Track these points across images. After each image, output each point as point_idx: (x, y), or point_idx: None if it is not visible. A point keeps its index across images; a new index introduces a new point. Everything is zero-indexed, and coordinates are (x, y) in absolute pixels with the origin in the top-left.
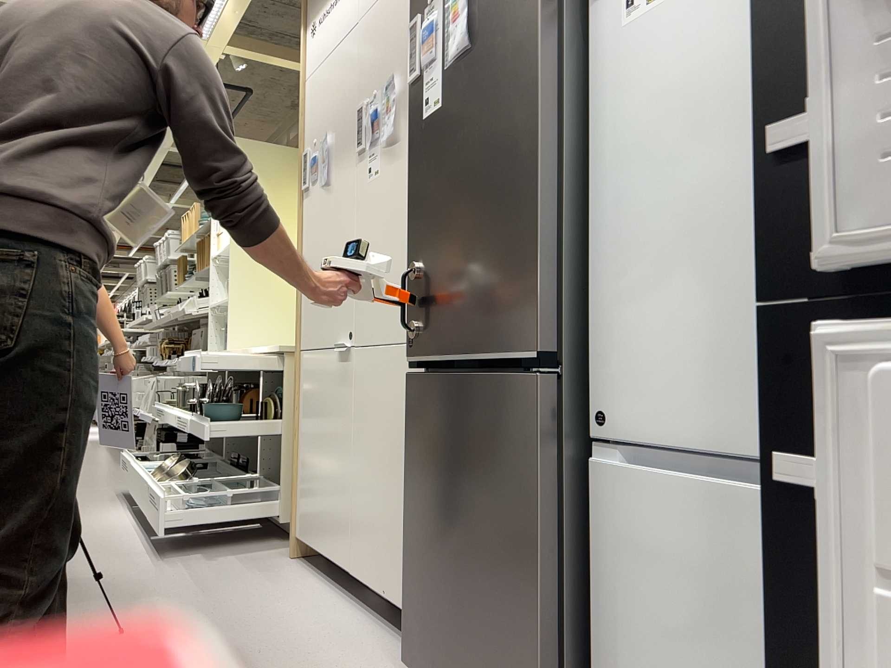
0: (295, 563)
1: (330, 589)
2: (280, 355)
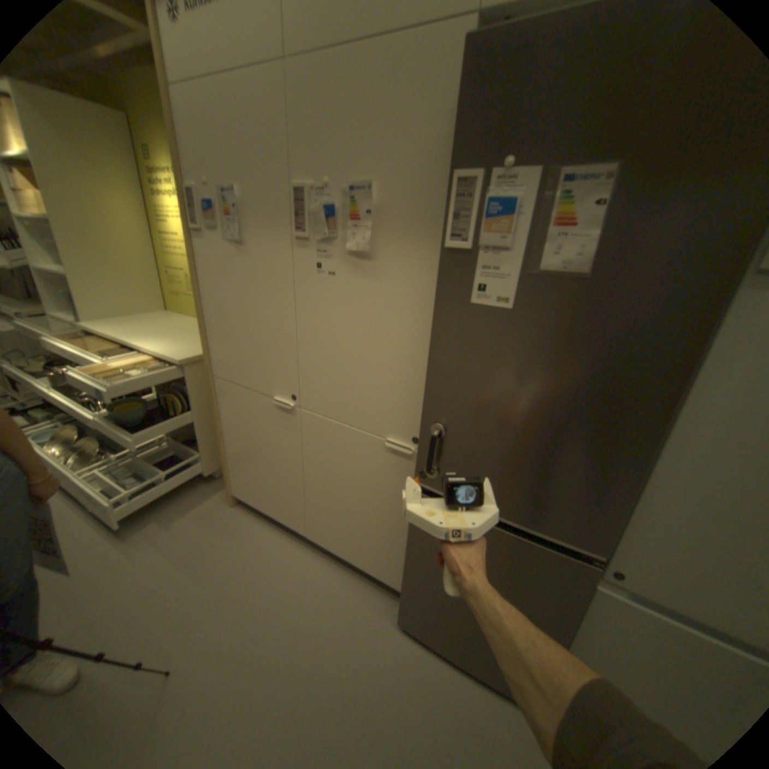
0: (238, 511)
1: (284, 538)
2: (177, 360)
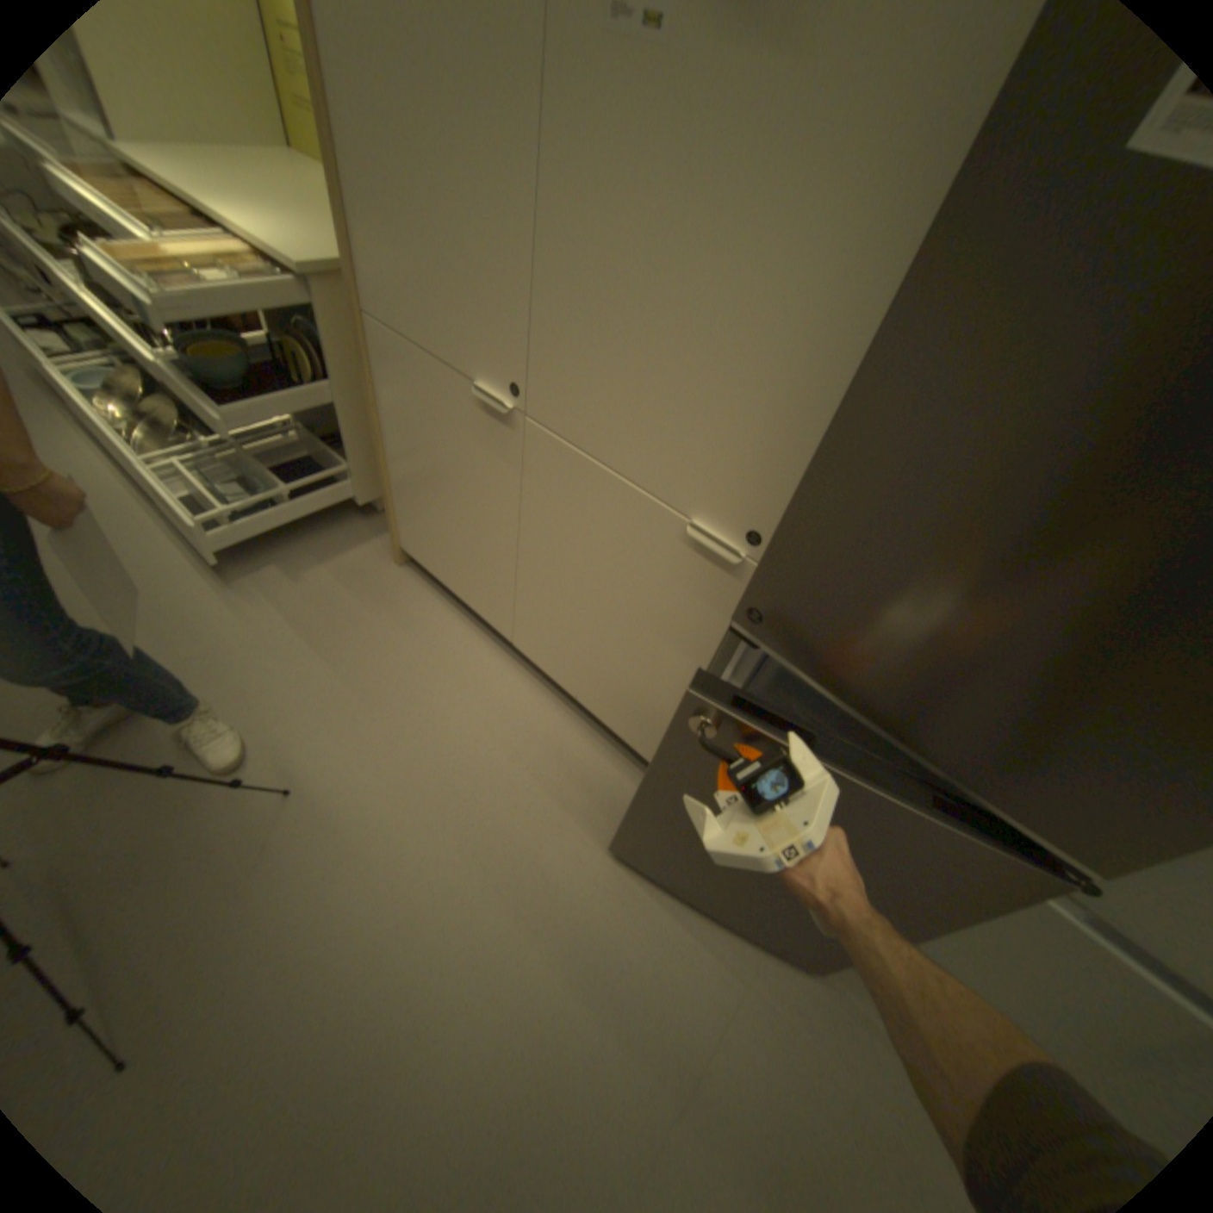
0: (409, 575)
1: (478, 634)
2: (296, 265)
